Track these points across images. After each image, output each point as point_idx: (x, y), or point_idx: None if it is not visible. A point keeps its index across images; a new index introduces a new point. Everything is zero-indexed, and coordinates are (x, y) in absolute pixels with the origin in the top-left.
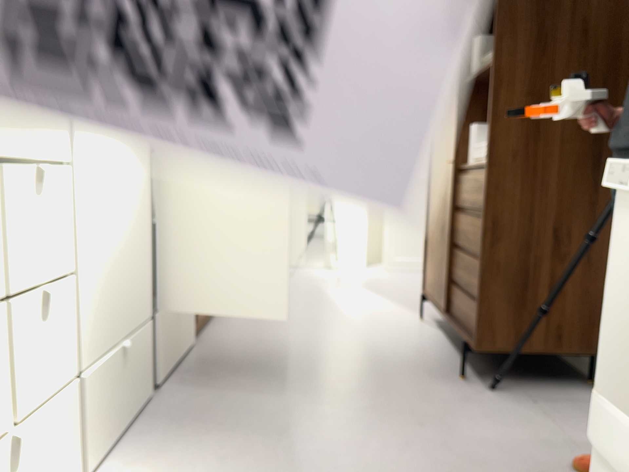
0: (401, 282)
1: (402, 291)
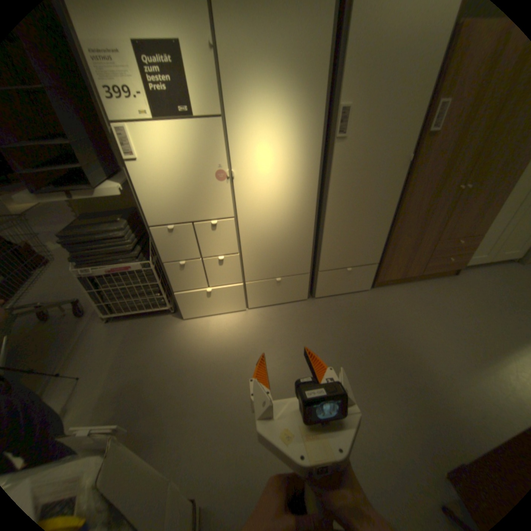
0: None
1: None
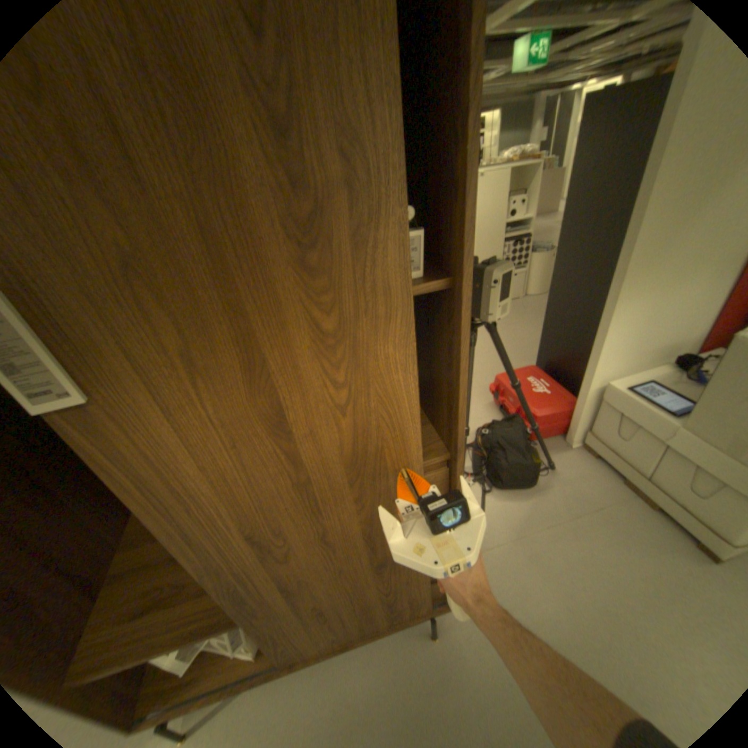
0: None
1: None
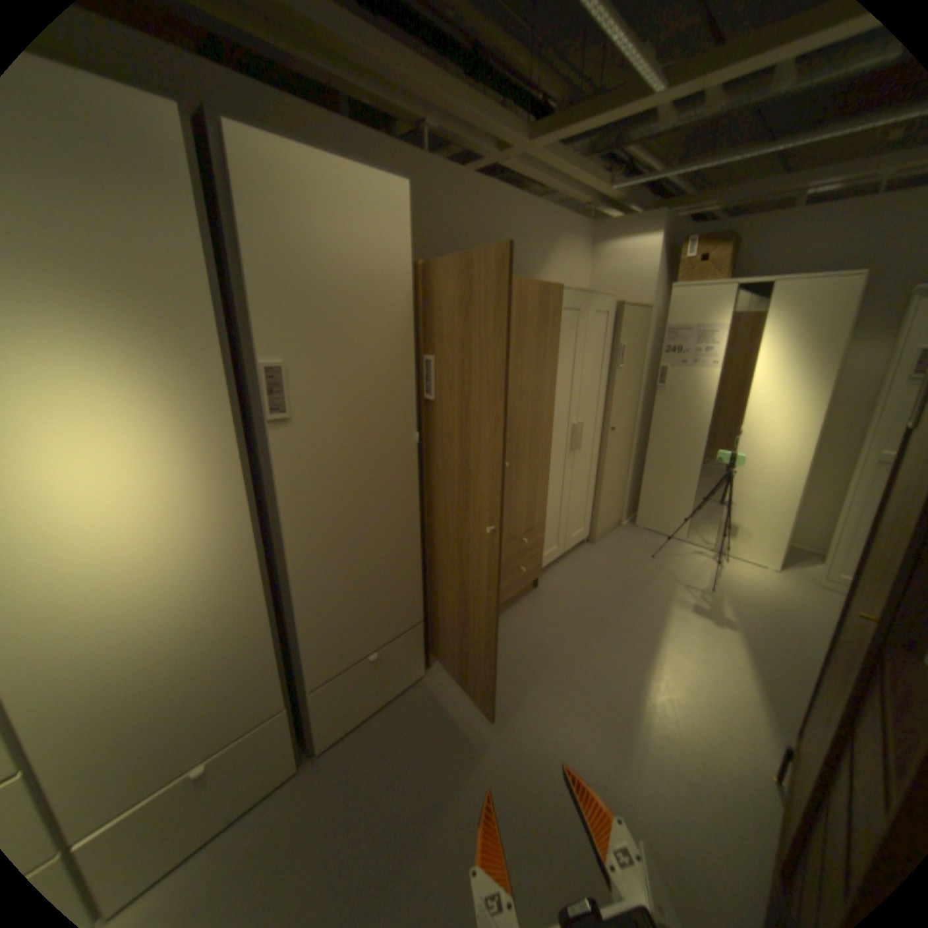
0: (821, 633)
1: (803, 662)
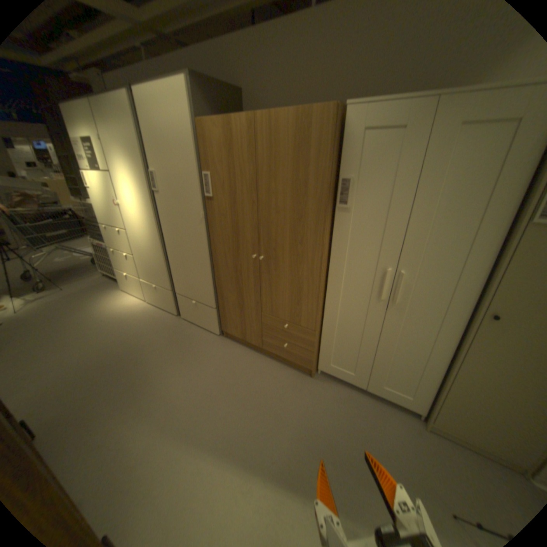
0: None
1: None
